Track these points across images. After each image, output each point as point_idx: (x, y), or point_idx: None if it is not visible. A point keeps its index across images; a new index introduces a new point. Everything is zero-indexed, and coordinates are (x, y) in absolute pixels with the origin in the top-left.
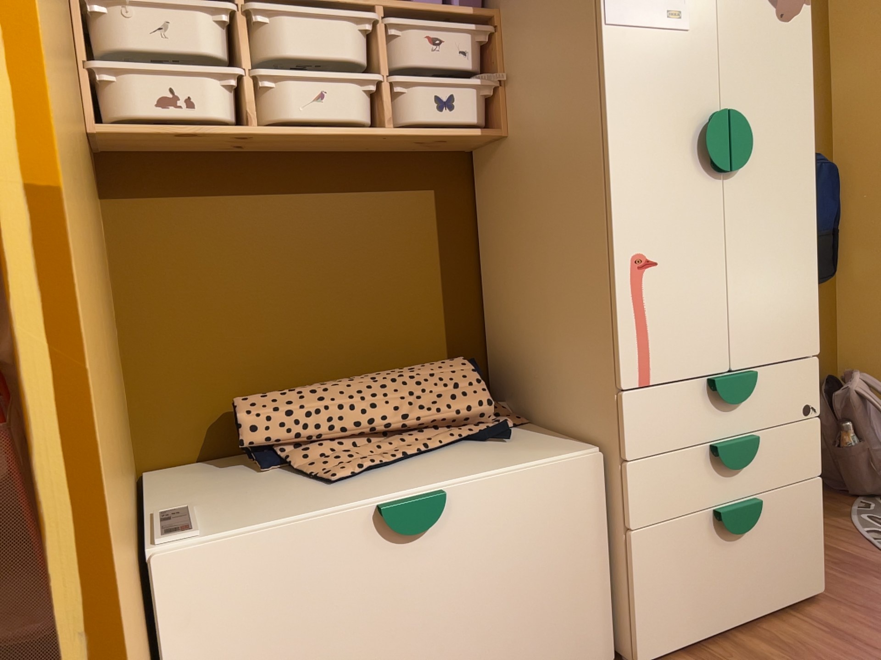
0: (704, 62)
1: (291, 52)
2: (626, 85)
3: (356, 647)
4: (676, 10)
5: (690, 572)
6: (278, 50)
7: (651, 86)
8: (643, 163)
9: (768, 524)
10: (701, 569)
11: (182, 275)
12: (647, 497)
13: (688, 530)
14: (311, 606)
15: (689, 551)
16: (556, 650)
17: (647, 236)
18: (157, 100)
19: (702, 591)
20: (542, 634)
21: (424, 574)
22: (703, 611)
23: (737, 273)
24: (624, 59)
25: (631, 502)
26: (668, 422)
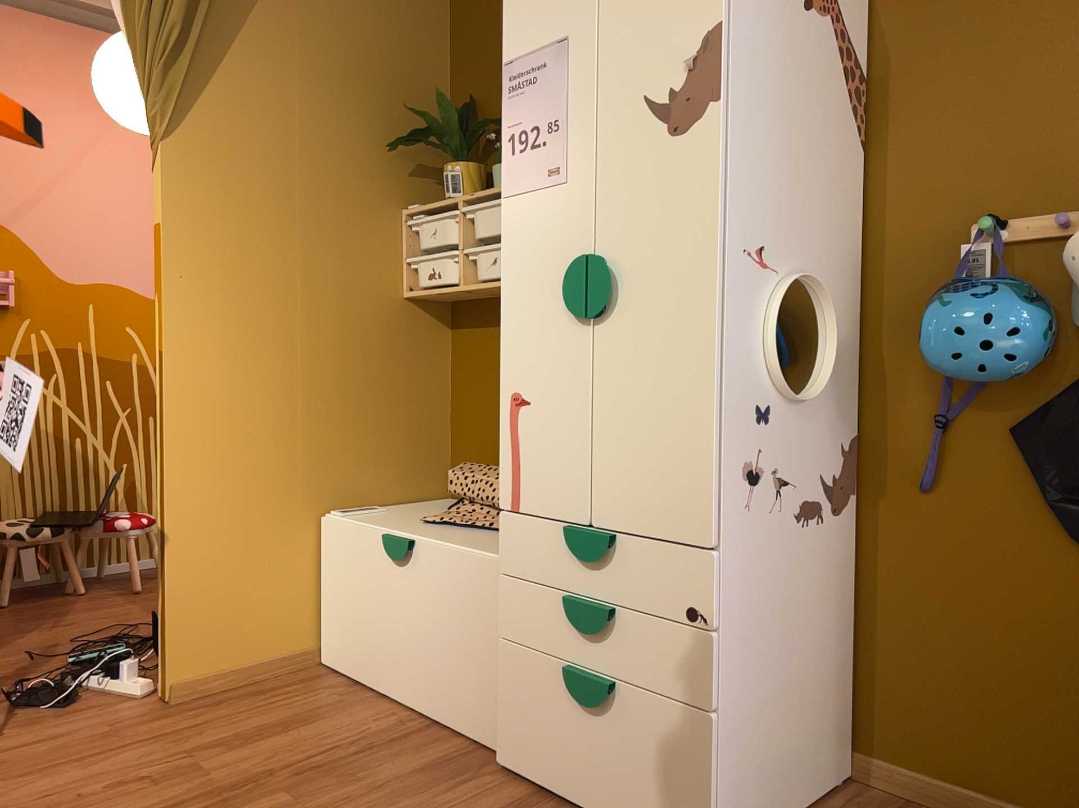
0: (580, 208)
1: (481, 231)
2: (514, 244)
3: (374, 615)
4: (555, 166)
5: (542, 714)
6: (476, 232)
7: (533, 241)
8: (523, 311)
9: (629, 726)
10: (553, 718)
11: (475, 377)
12: (510, 614)
13: (542, 669)
14: (361, 577)
15: (542, 692)
16: (466, 709)
17: (522, 376)
18: (428, 273)
19: (552, 741)
20: (458, 686)
21: (403, 590)
22: (552, 764)
23: (604, 424)
24: (514, 222)
25: (498, 610)
26: (531, 554)
